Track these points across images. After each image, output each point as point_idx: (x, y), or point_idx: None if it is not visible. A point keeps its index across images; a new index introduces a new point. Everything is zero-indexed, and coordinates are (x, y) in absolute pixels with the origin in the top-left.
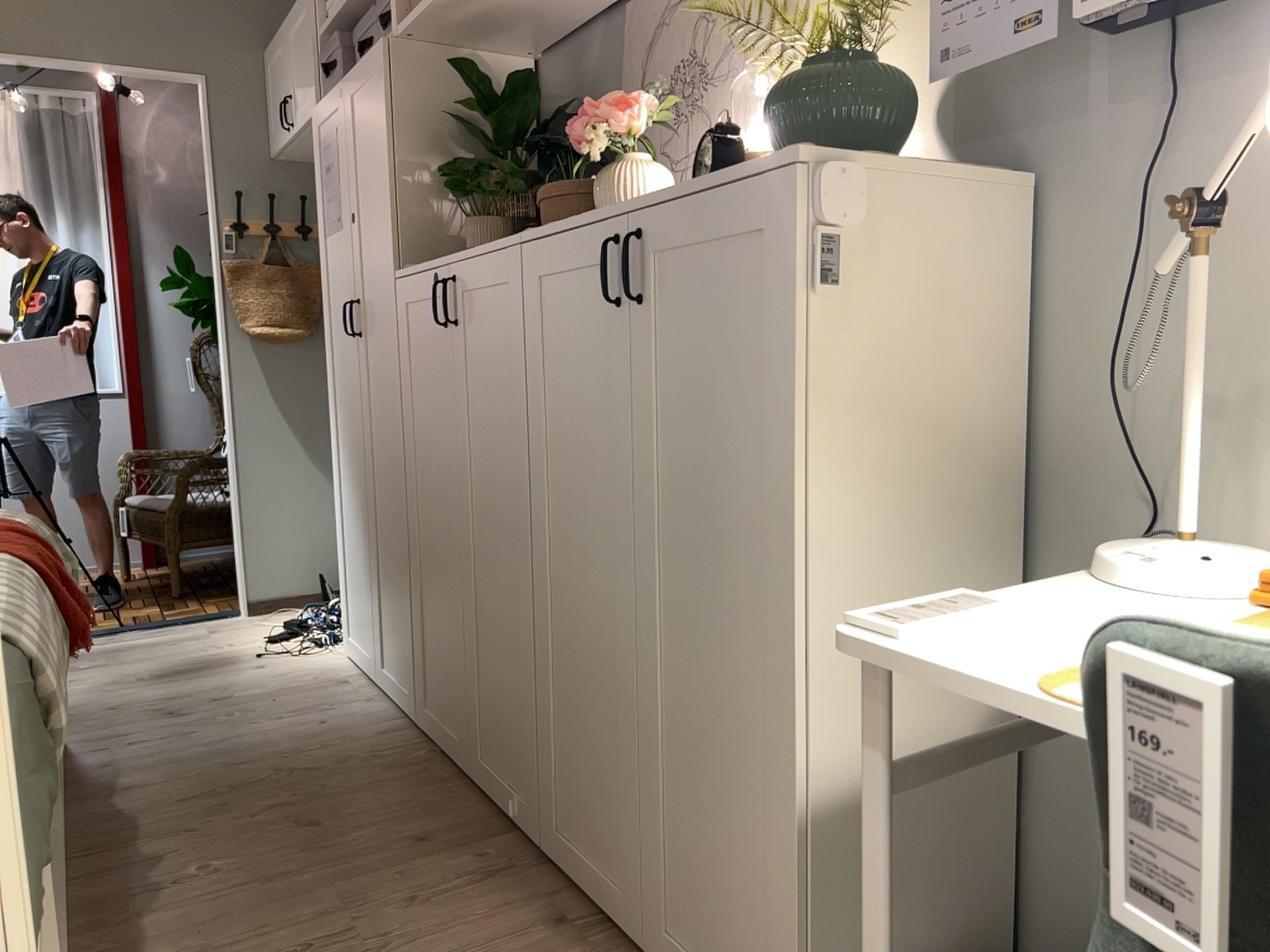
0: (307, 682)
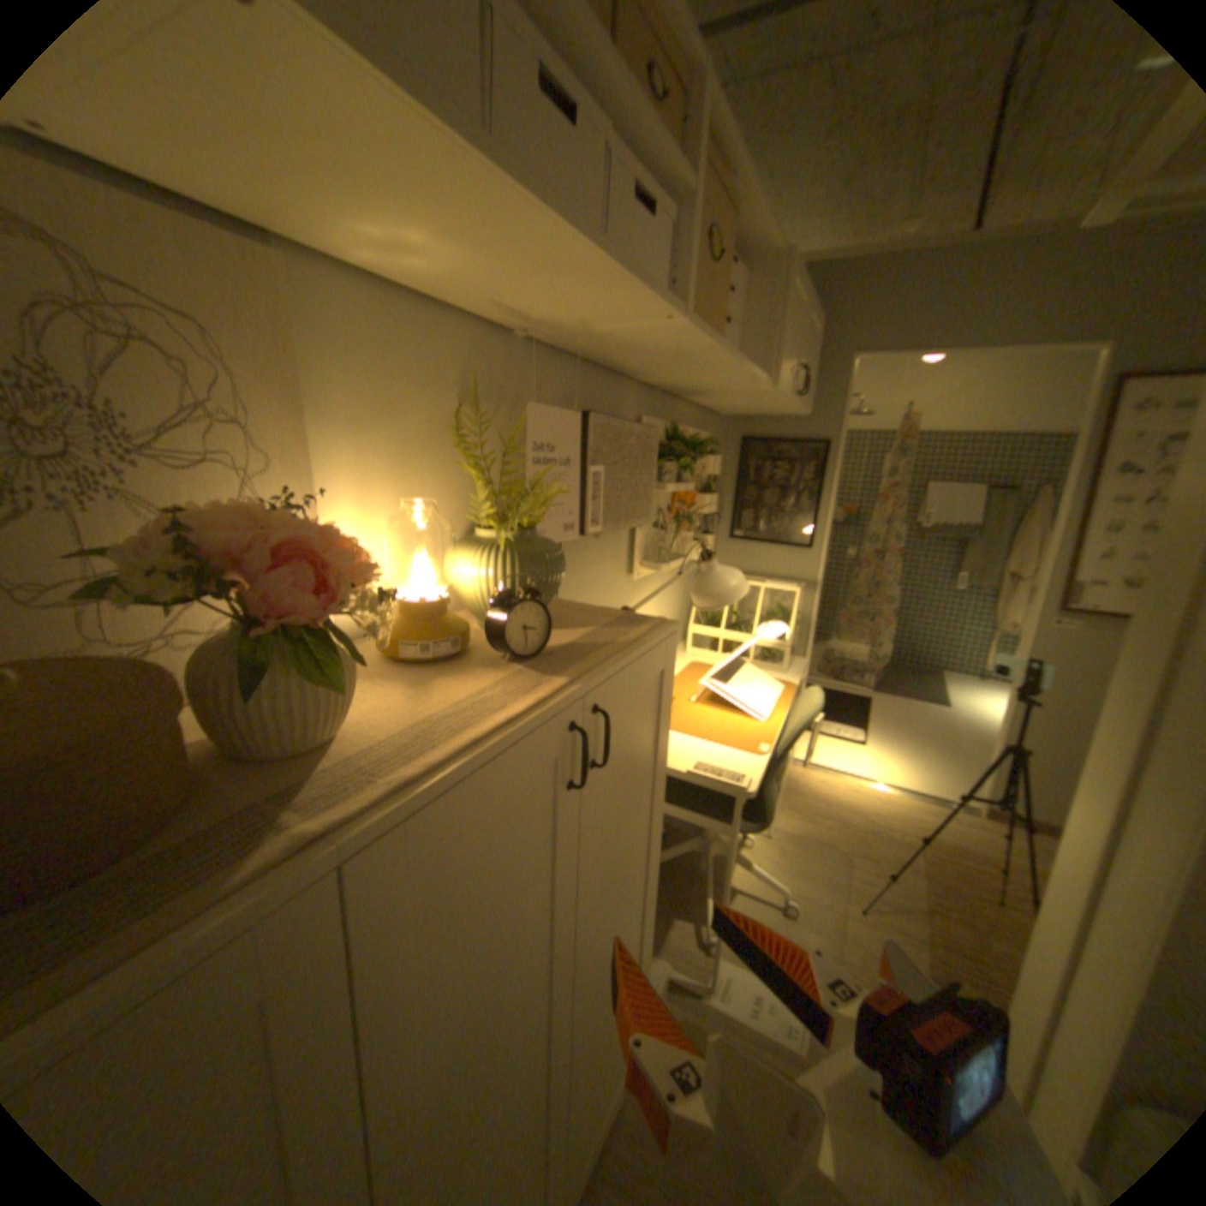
0: None
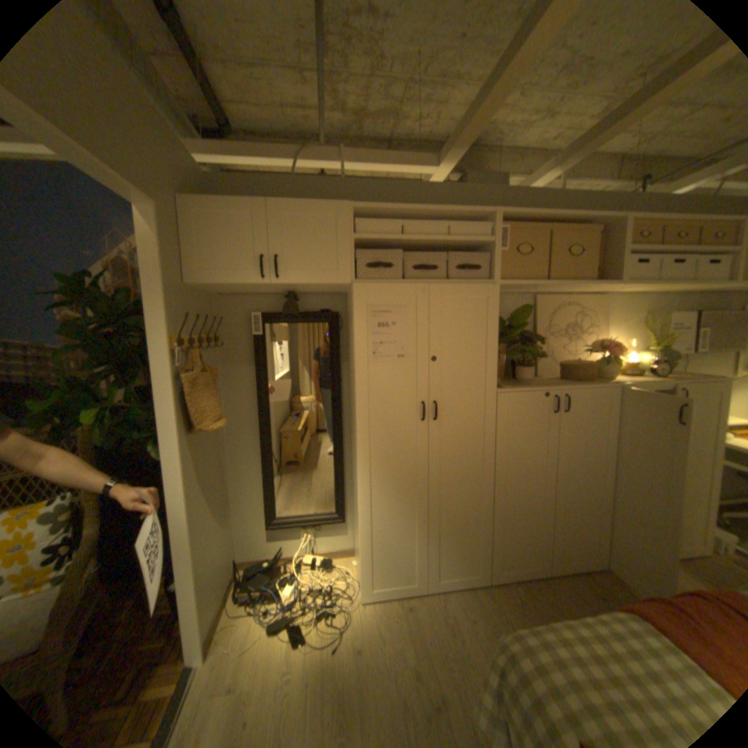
0: (402, 627)
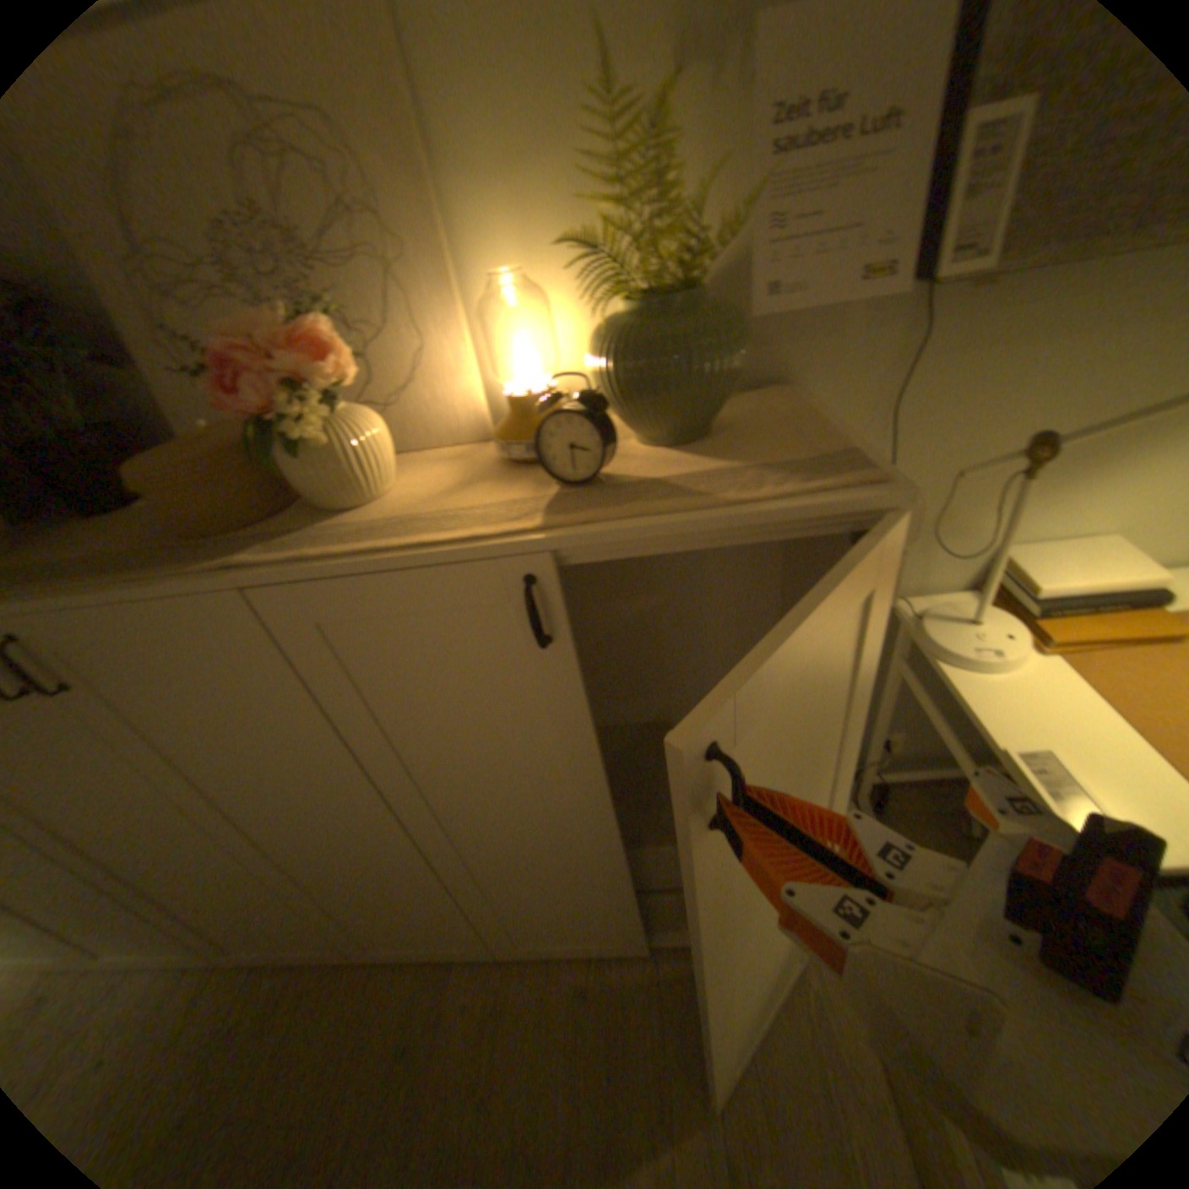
0: None
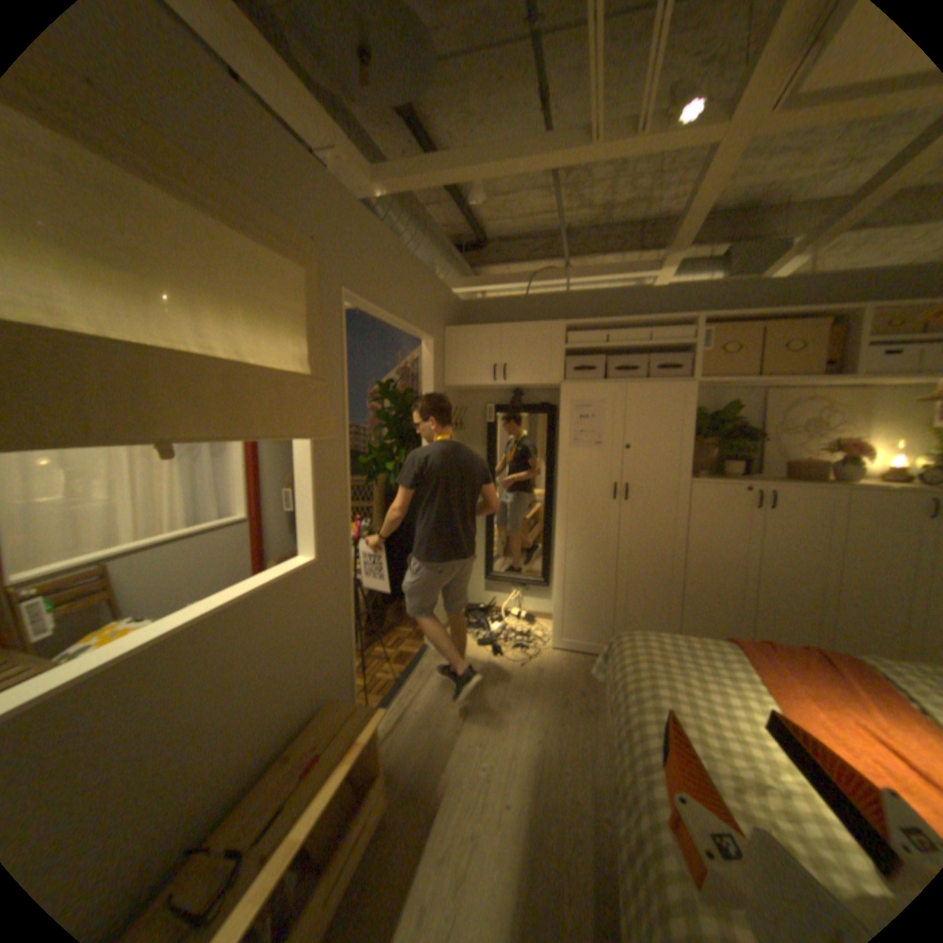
0: (581, 670)
